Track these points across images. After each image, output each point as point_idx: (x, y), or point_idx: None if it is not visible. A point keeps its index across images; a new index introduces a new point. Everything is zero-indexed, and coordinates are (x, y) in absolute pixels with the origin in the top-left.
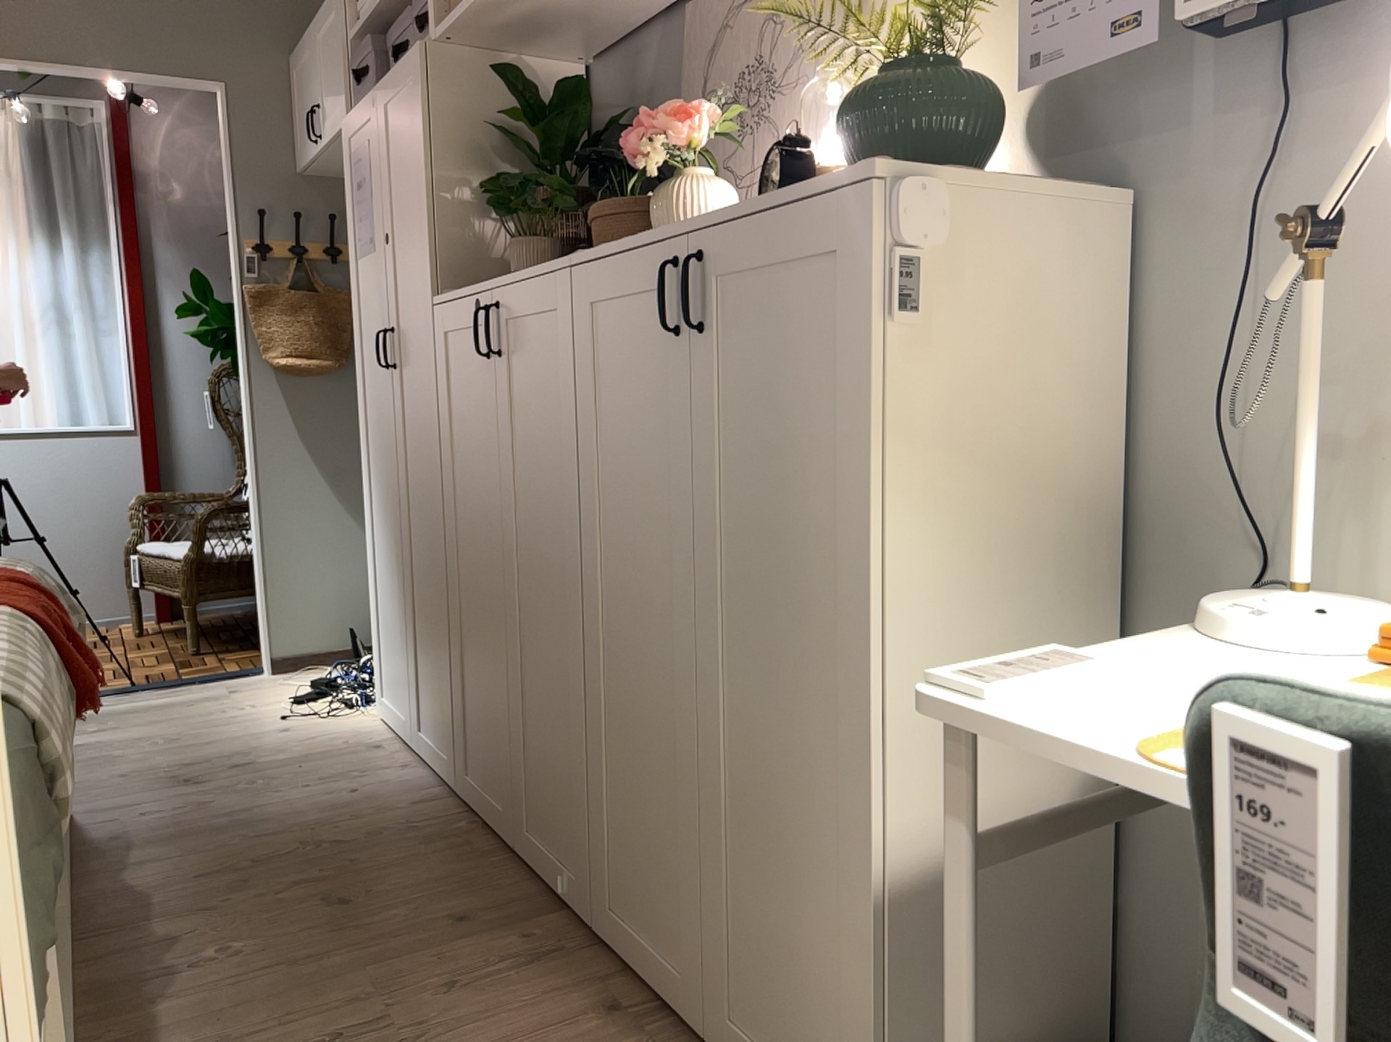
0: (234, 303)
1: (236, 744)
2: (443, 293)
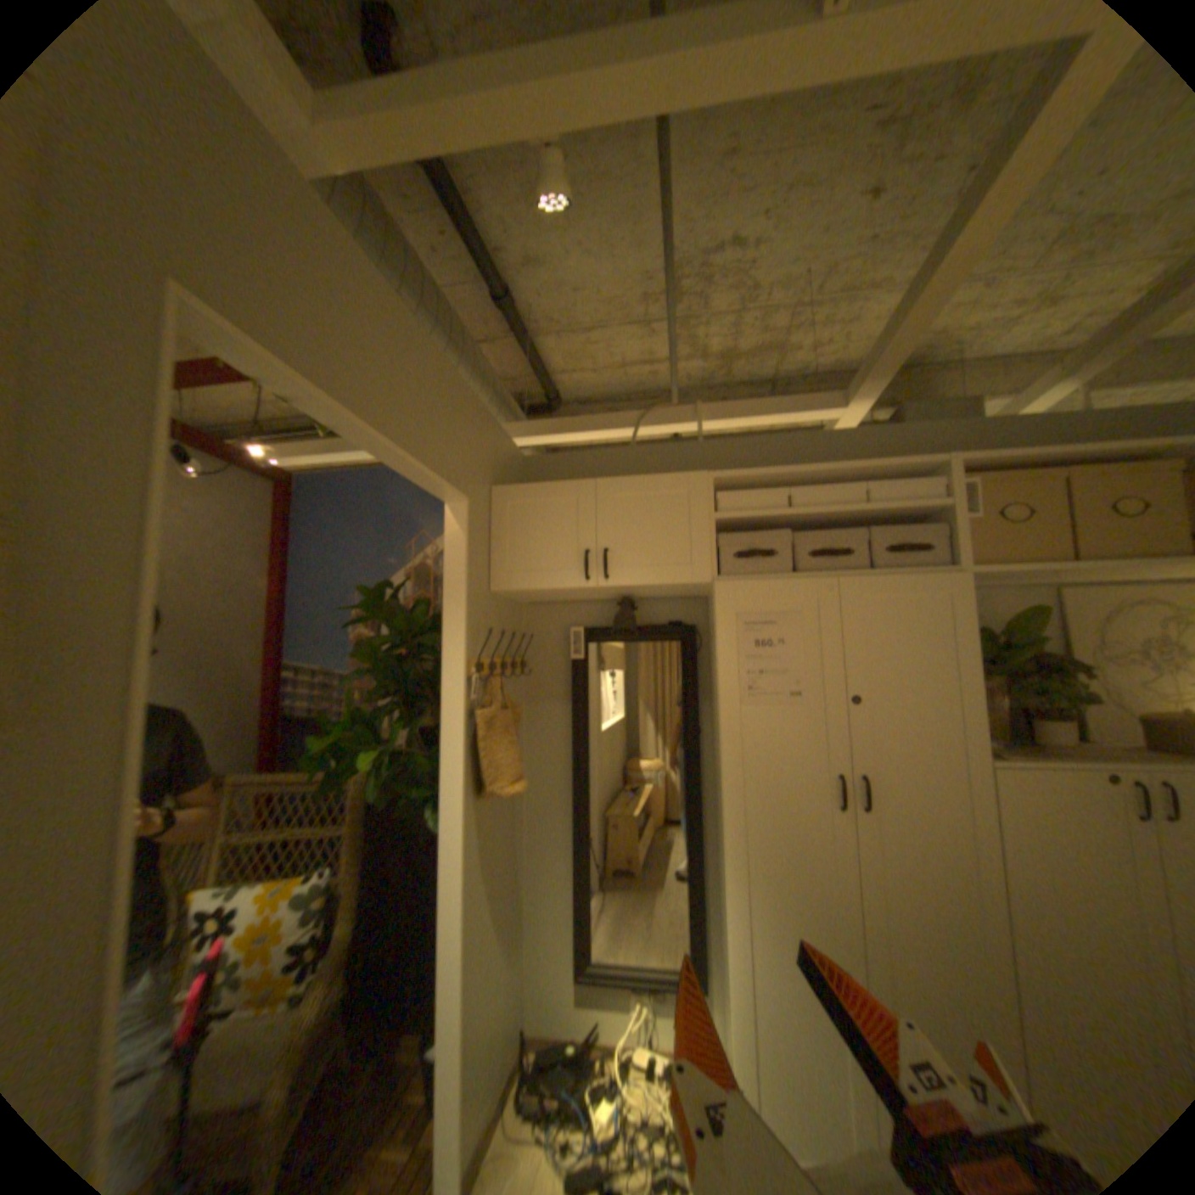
0: (444, 731)
1: None
2: (1013, 762)
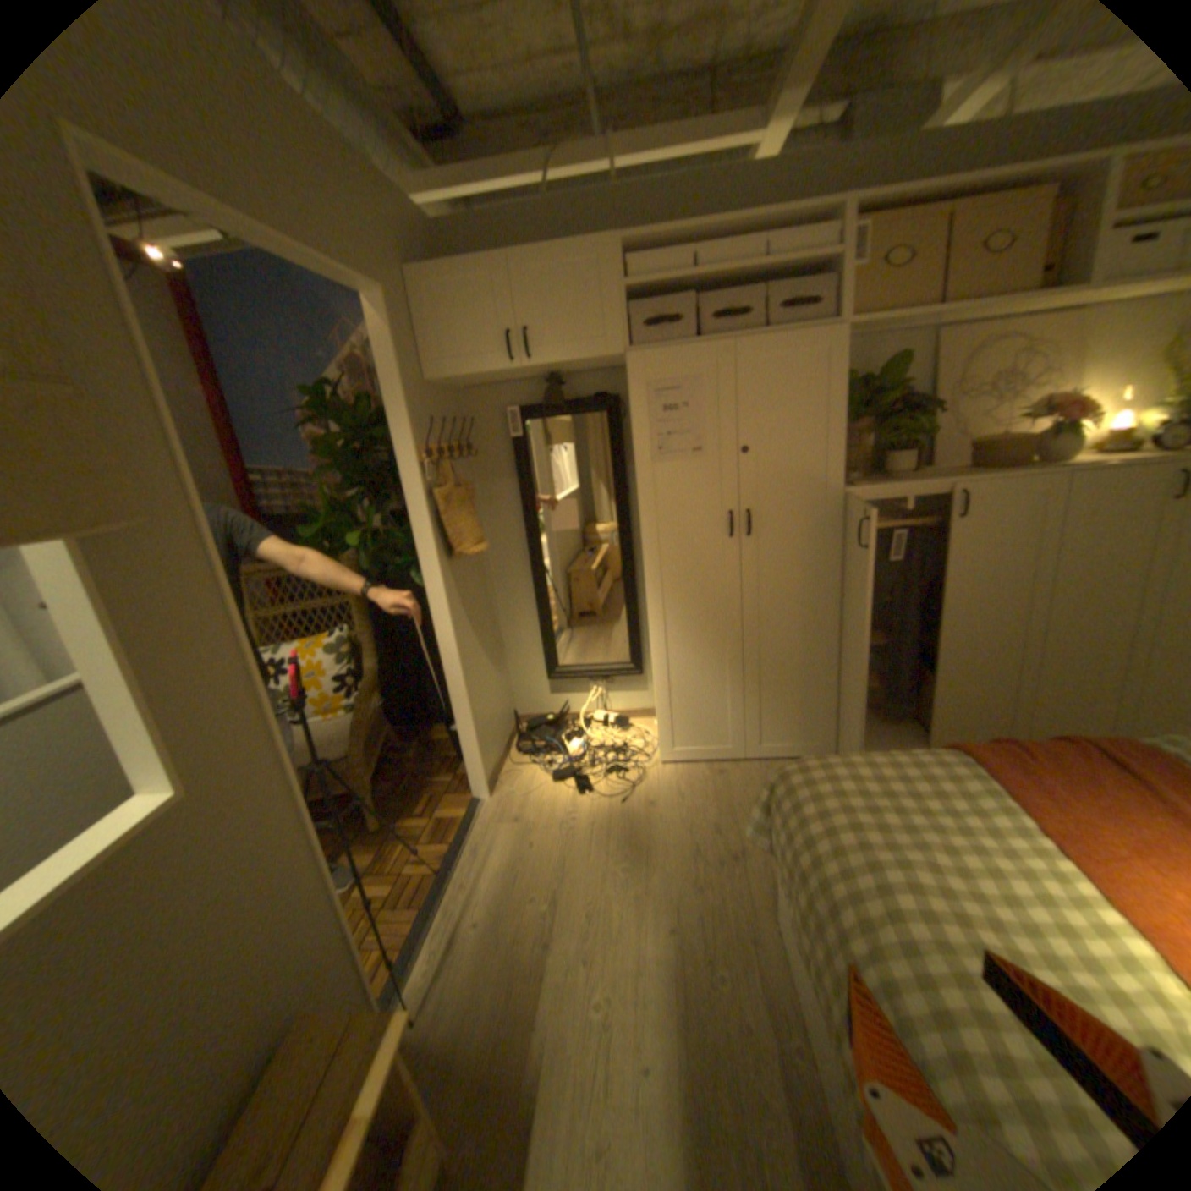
0: (411, 510)
1: (664, 830)
2: (860, 487)
